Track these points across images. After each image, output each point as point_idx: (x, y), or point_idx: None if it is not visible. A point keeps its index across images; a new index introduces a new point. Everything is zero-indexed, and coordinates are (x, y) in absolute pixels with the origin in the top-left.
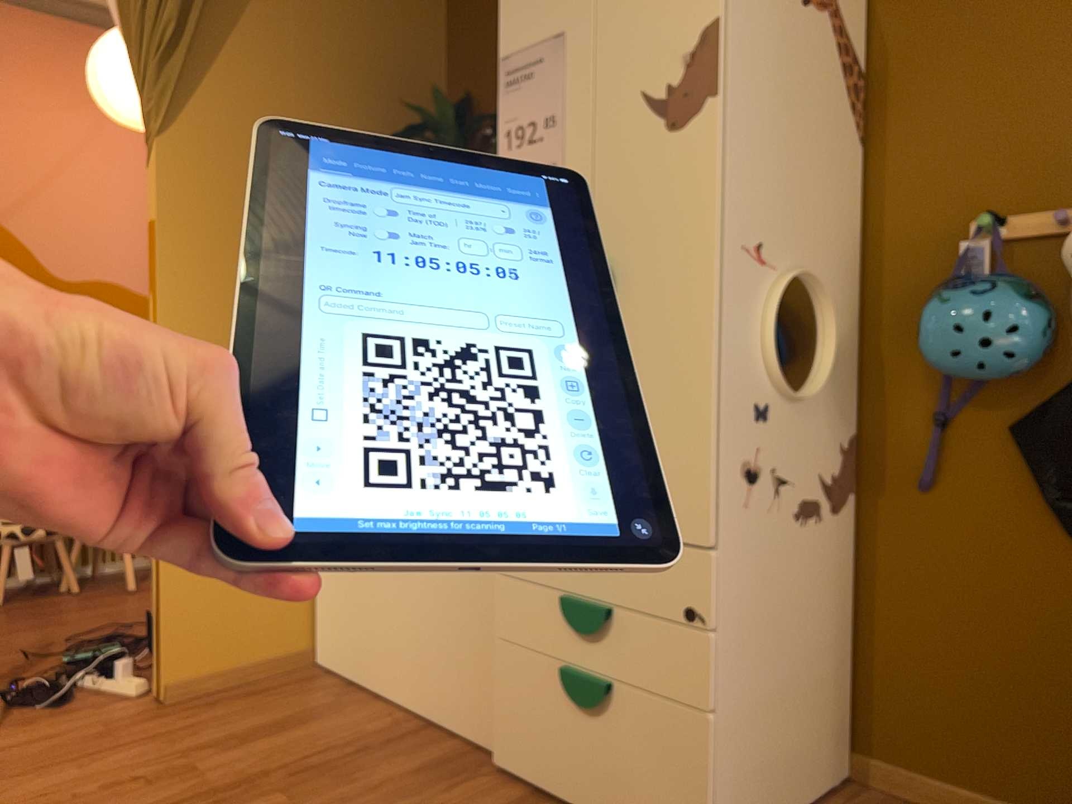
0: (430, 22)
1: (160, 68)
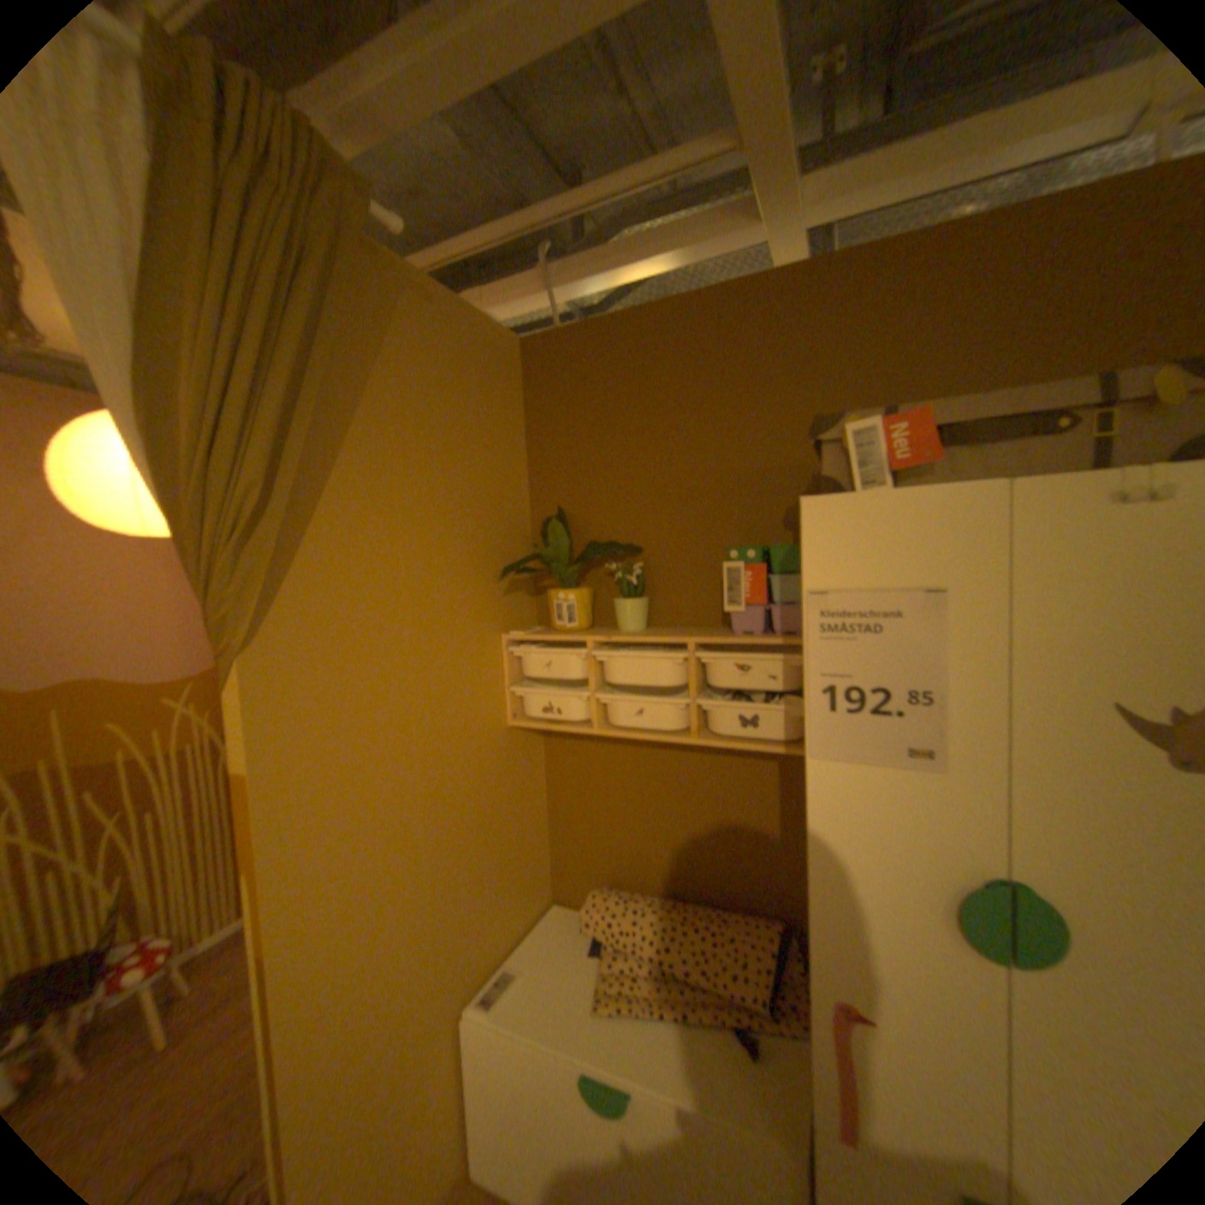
0: (513, 430)
1: (234, 553)
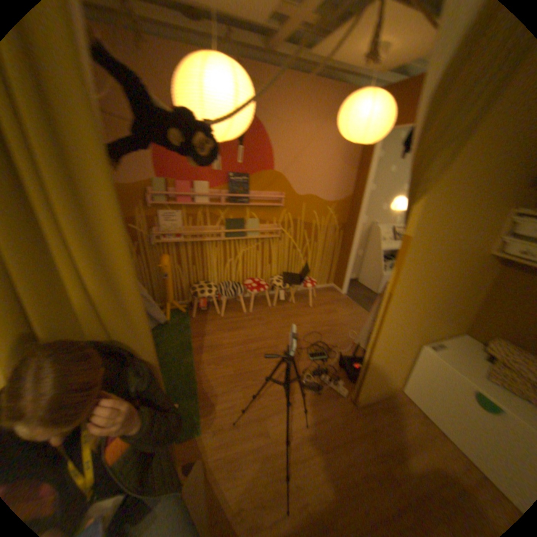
0: None
1: (444, 151)
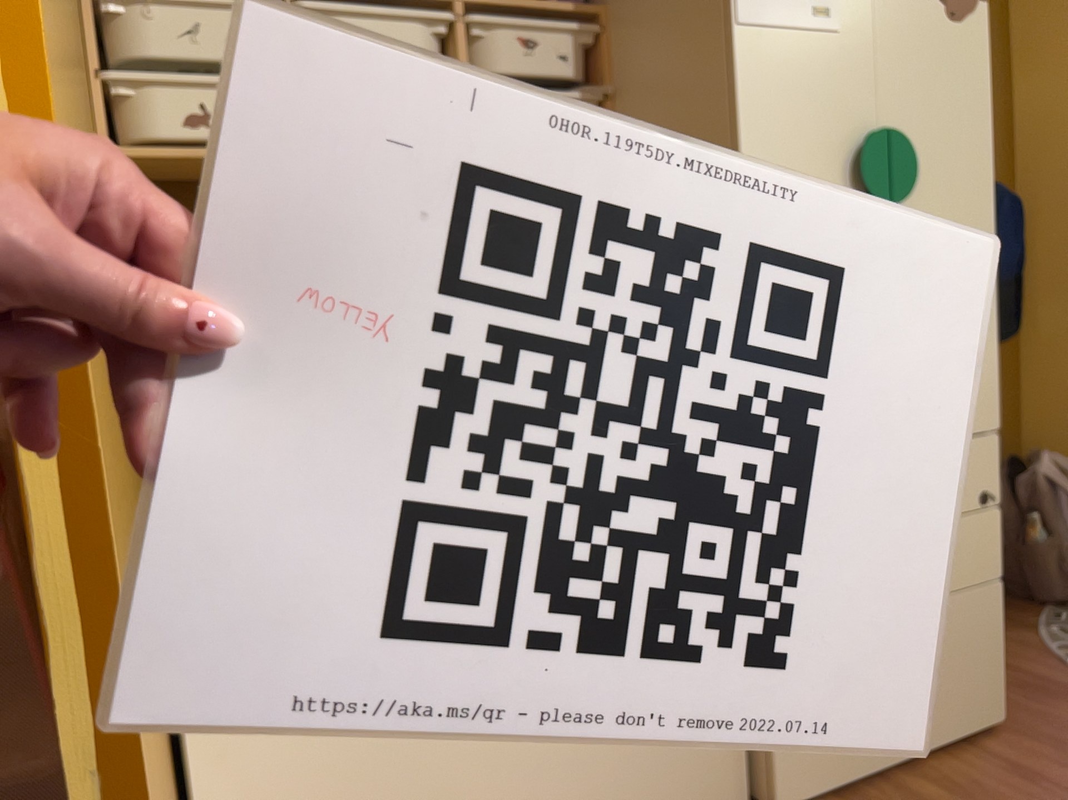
0: None
1: None
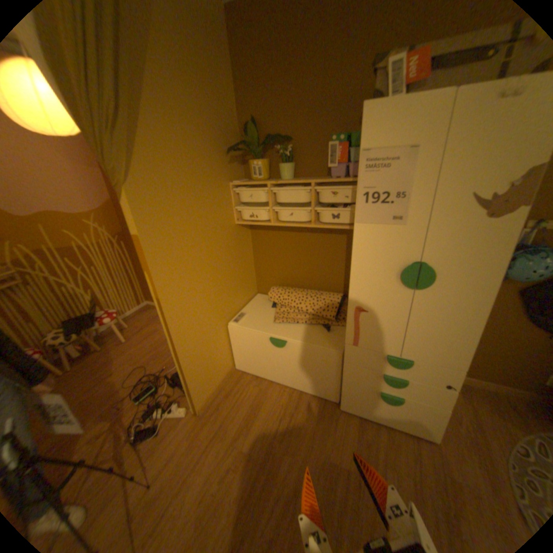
0: (225, 69)
1: (110, 136)
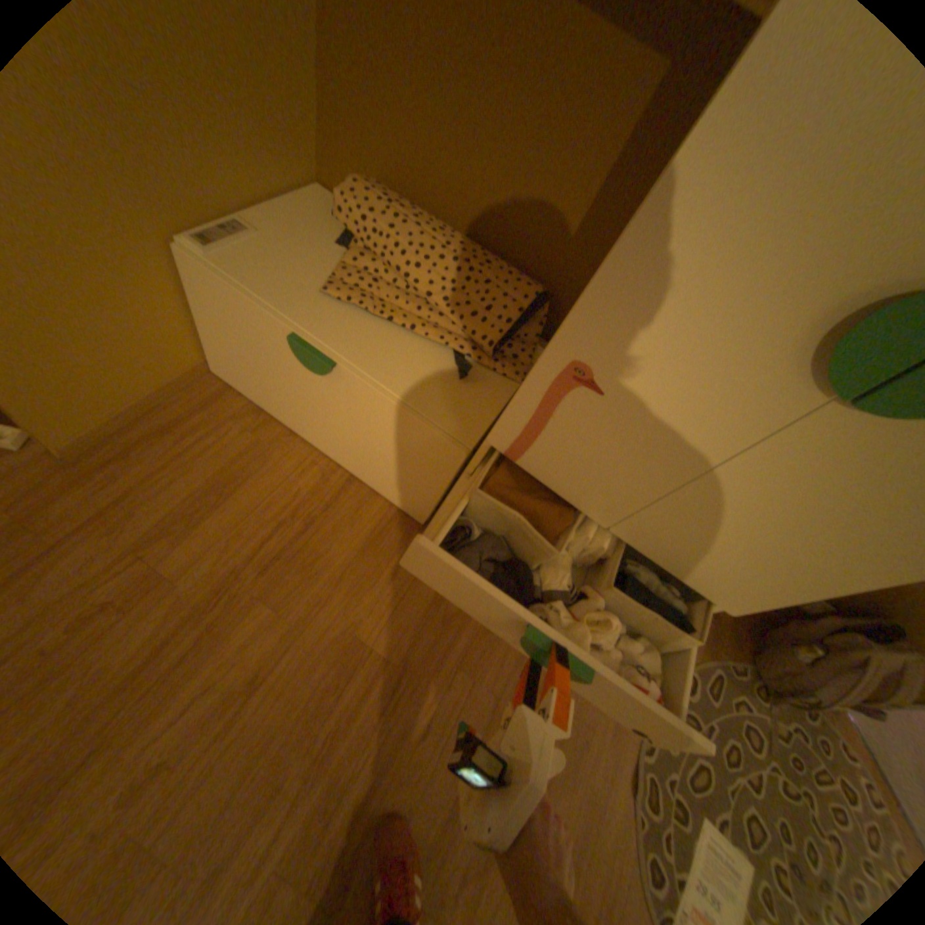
0: None
1: None
